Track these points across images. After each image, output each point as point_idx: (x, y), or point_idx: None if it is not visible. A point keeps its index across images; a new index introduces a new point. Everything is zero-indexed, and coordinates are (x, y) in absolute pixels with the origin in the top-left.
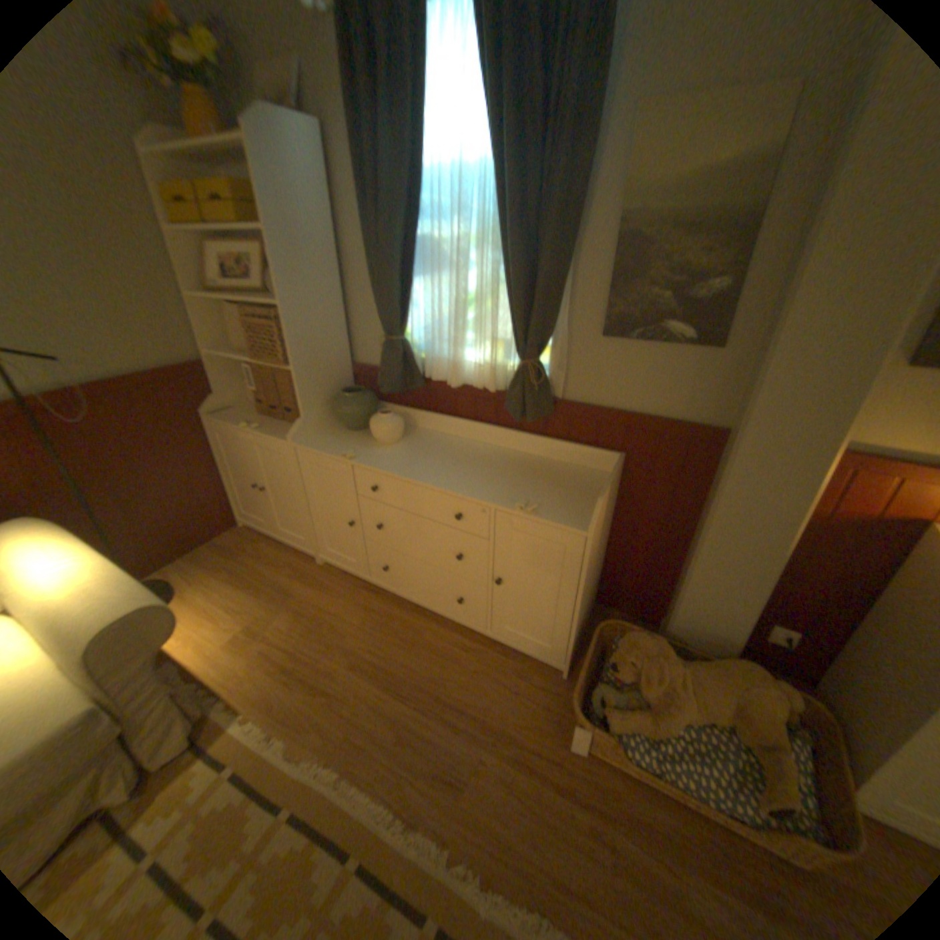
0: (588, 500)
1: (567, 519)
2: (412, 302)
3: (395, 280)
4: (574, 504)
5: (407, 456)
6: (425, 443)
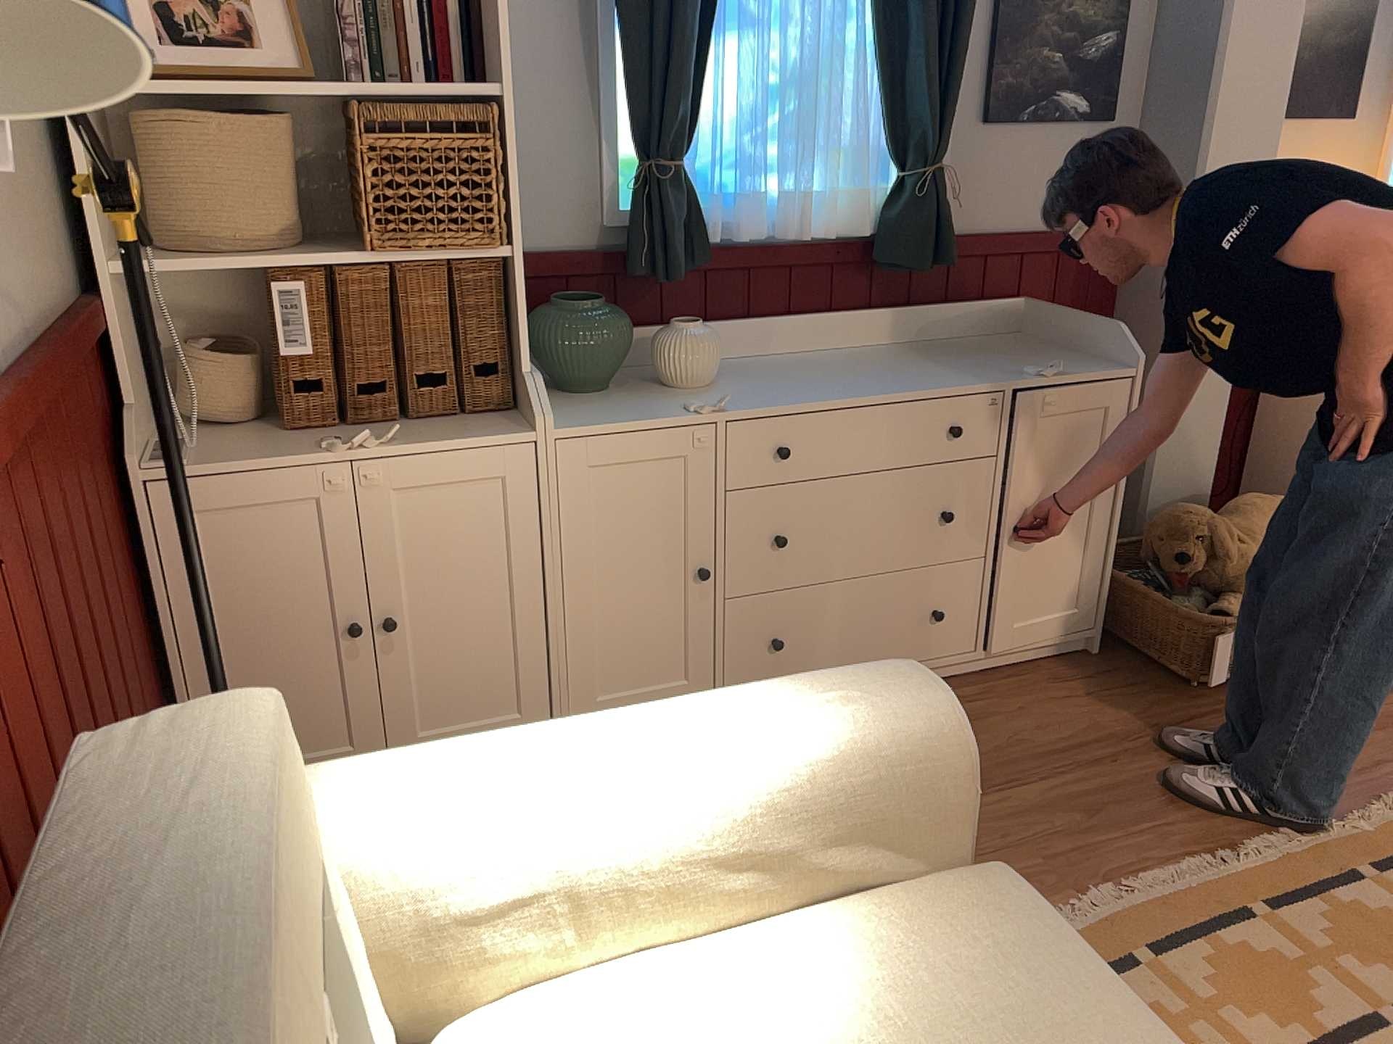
0: (1062, 352)
1: (1093, 367)
2: (704, 87)
3: (696, 42)
4: (1063, 358)
5: (772, 385)
6: (743, 370)
